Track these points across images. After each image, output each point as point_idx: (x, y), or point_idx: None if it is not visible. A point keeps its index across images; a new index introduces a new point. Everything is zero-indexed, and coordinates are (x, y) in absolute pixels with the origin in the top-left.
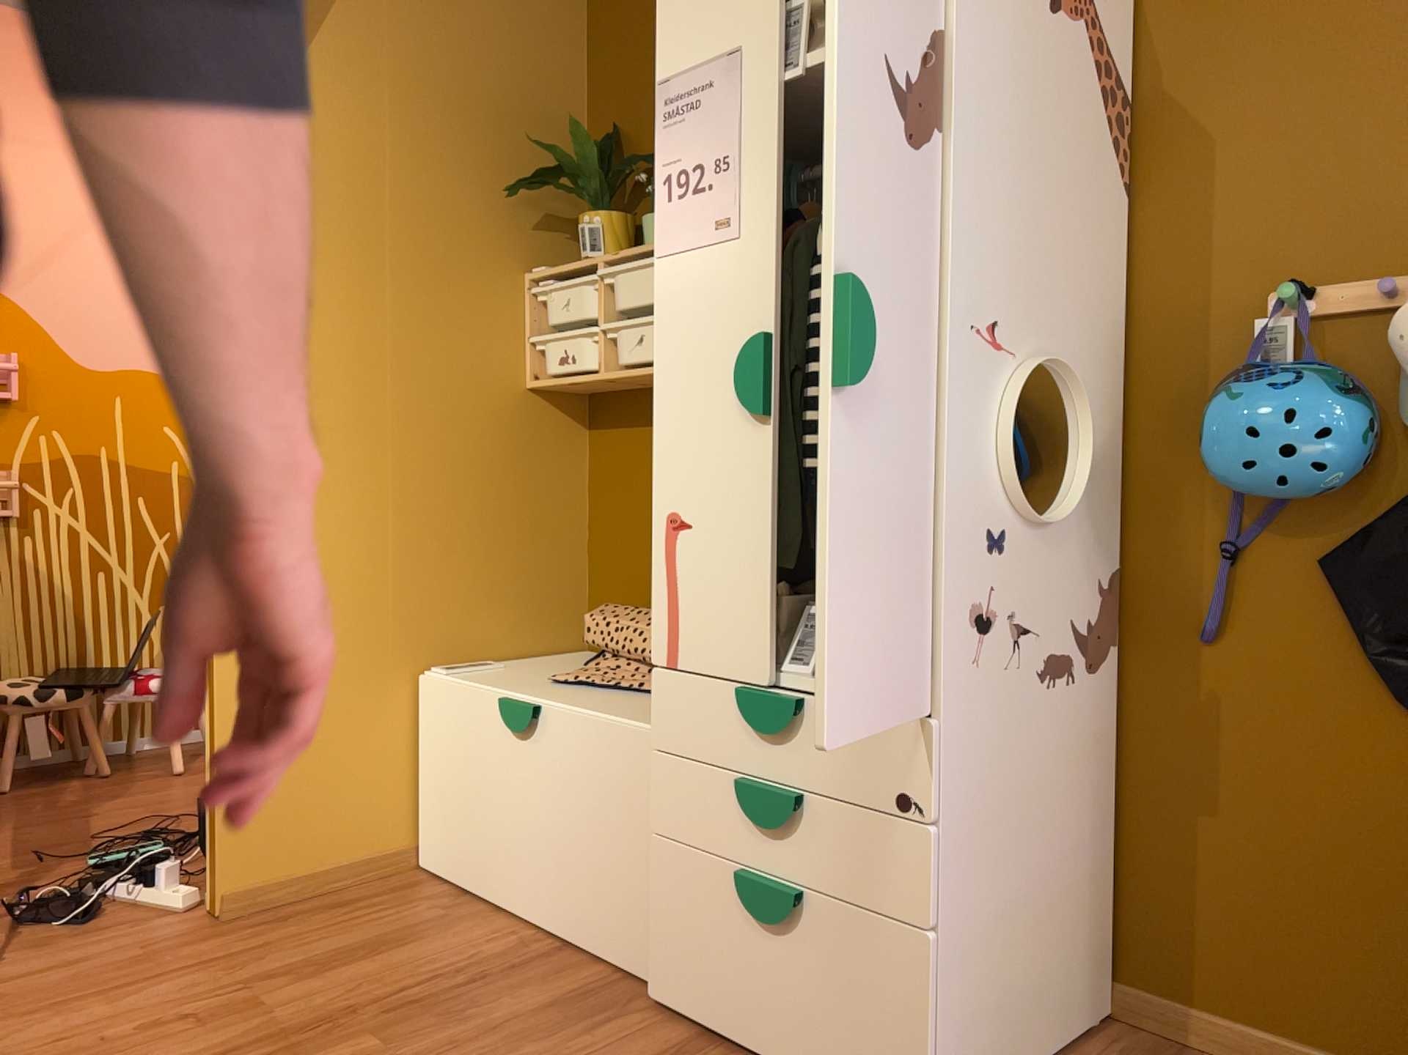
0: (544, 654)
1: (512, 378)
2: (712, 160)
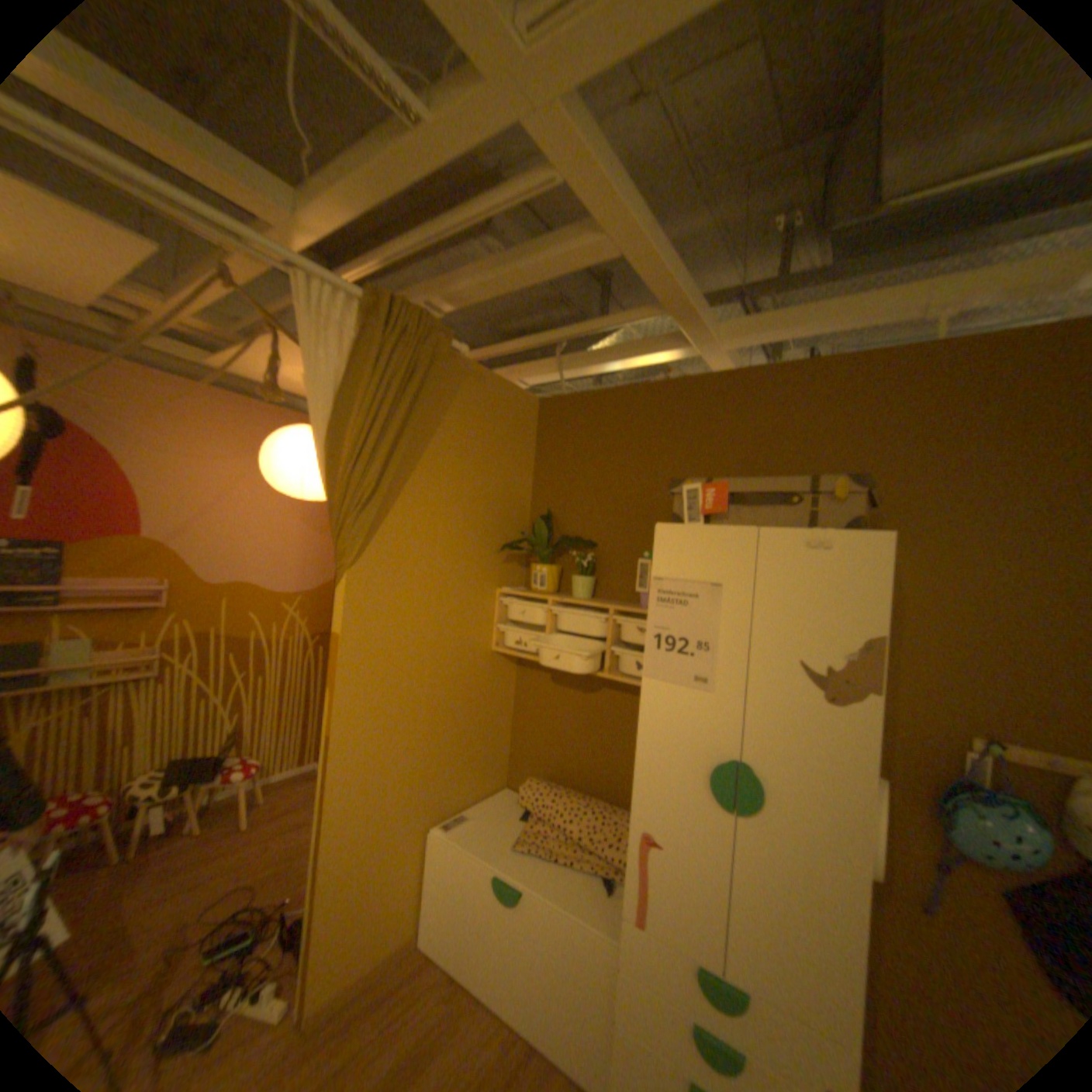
0: (488, 796)
1: (486, 647)
2: (694, 640)
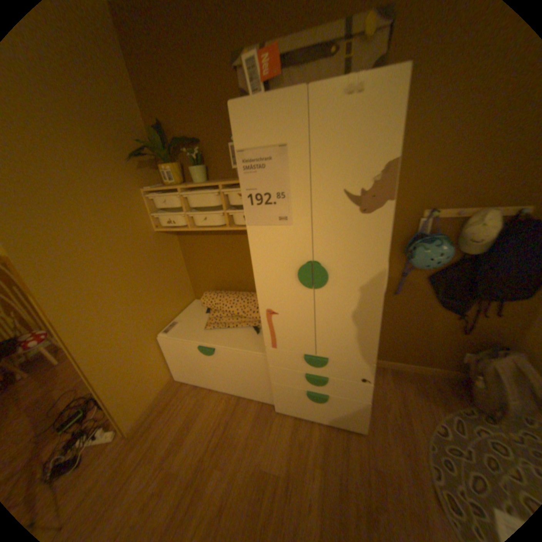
0: (186, 306)
1: (150, 230)
2: (274, 192)
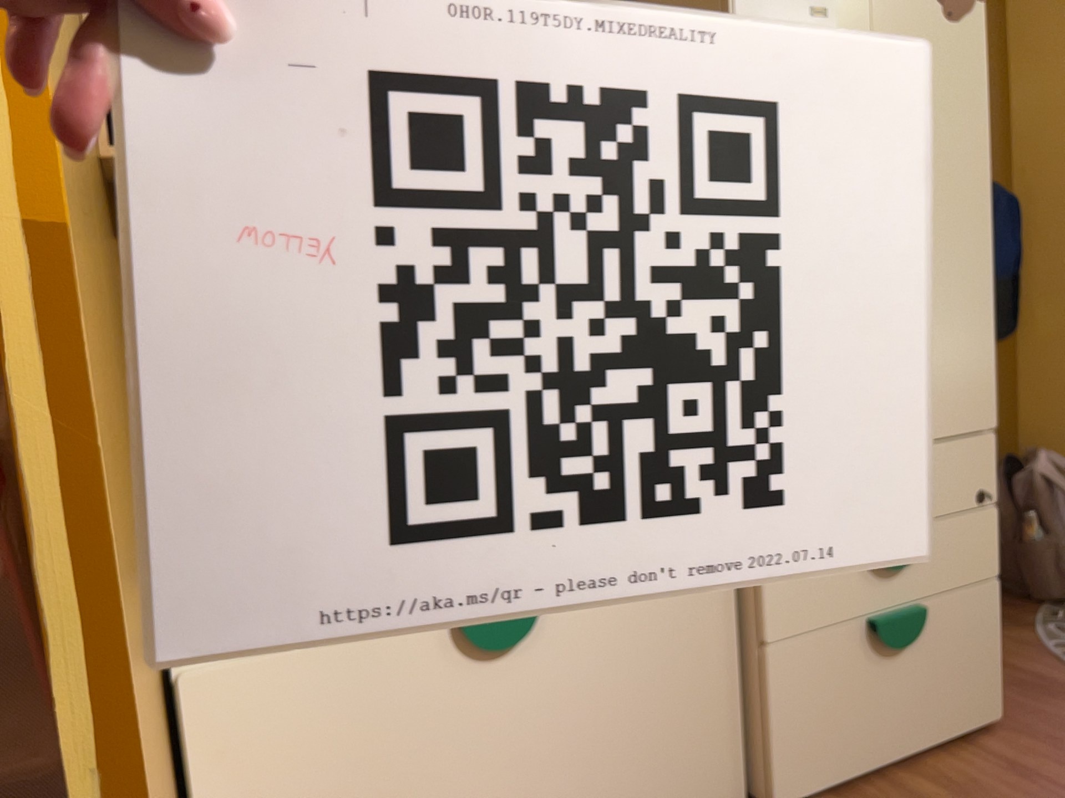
0: None
1: None
2: None
